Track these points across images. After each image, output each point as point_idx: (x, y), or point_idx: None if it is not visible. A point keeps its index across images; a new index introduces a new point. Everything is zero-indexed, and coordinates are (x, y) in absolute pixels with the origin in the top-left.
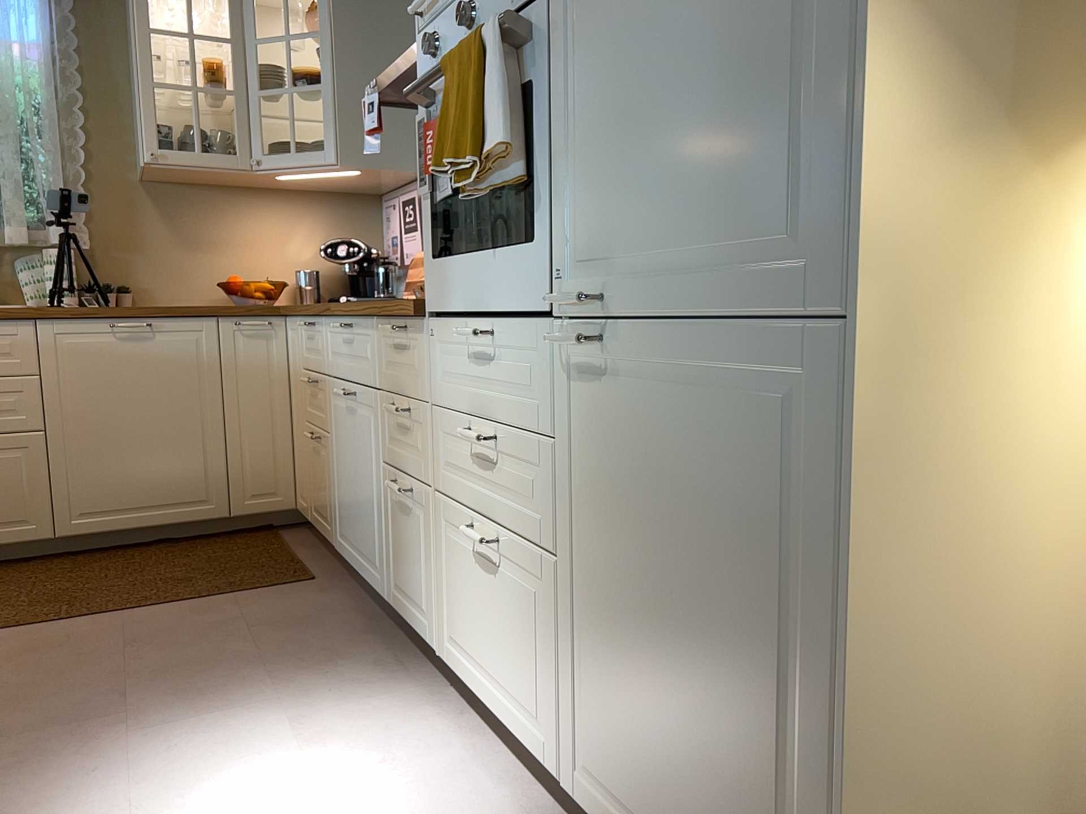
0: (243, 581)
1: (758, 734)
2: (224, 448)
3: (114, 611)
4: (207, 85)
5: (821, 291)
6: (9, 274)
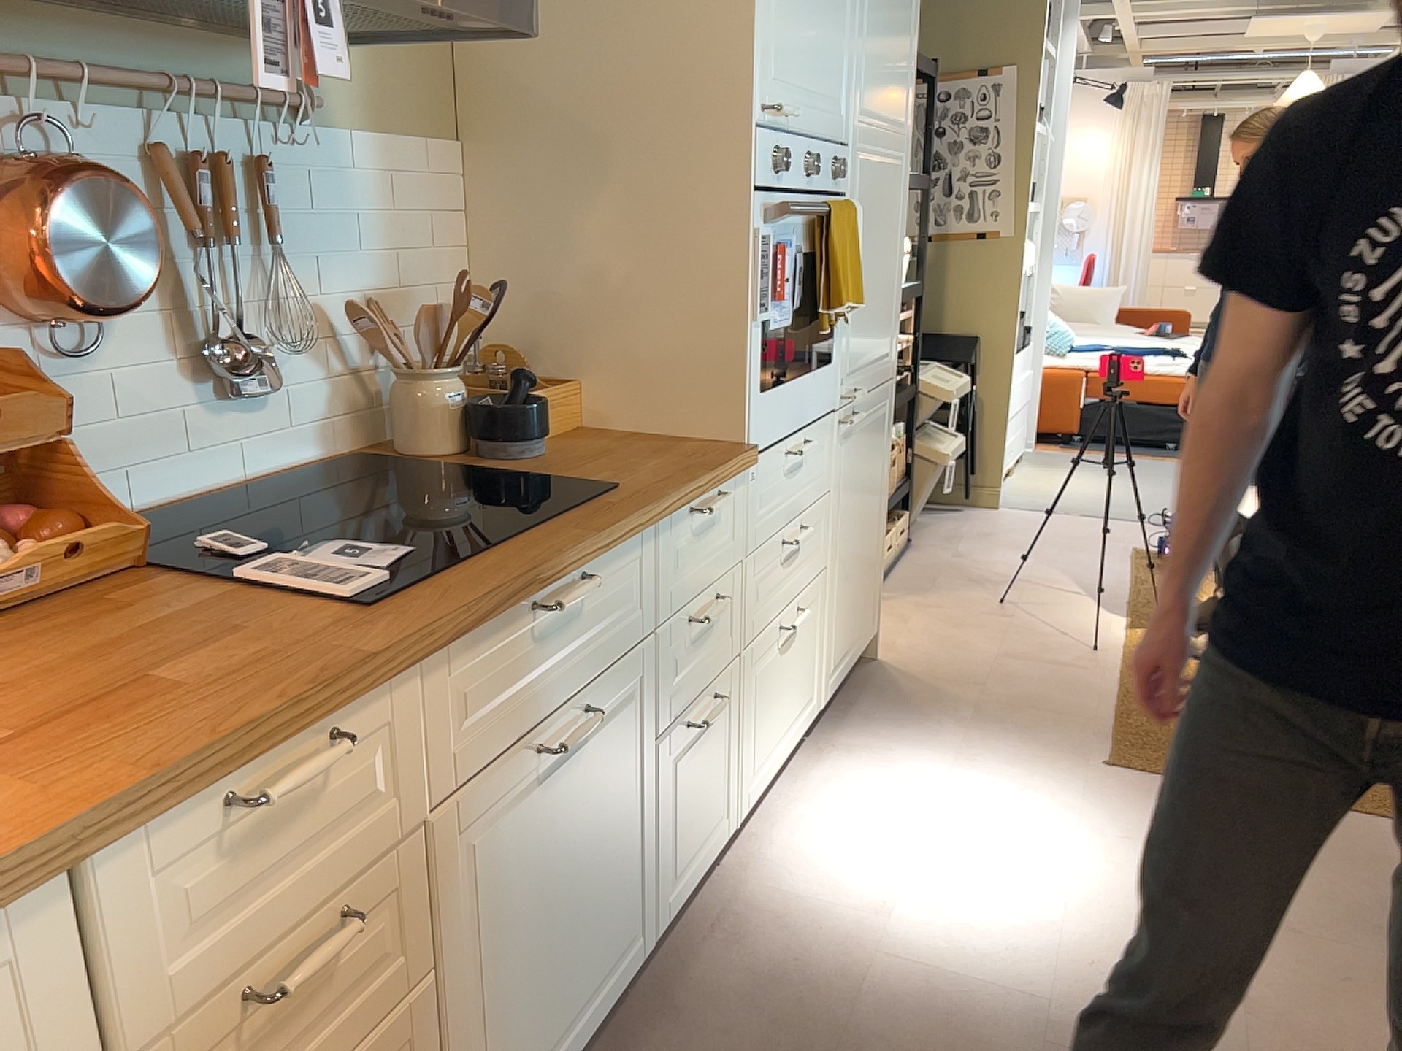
0: None
1: (873, 543)
2: None
3: None
4: None
5: (891, 369)
6: None
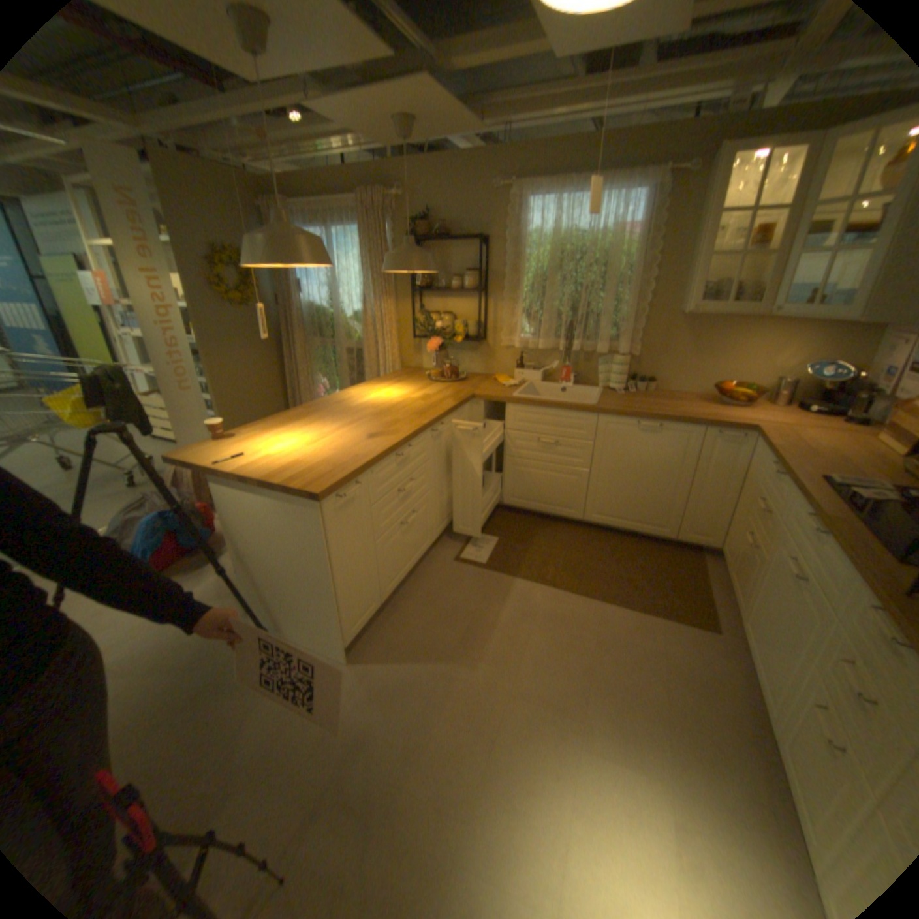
0: (673, 607)
1: None
2: (685, 503)
3: (598, 598)
4: (755, 245)
5: None
6: (594, 365)
